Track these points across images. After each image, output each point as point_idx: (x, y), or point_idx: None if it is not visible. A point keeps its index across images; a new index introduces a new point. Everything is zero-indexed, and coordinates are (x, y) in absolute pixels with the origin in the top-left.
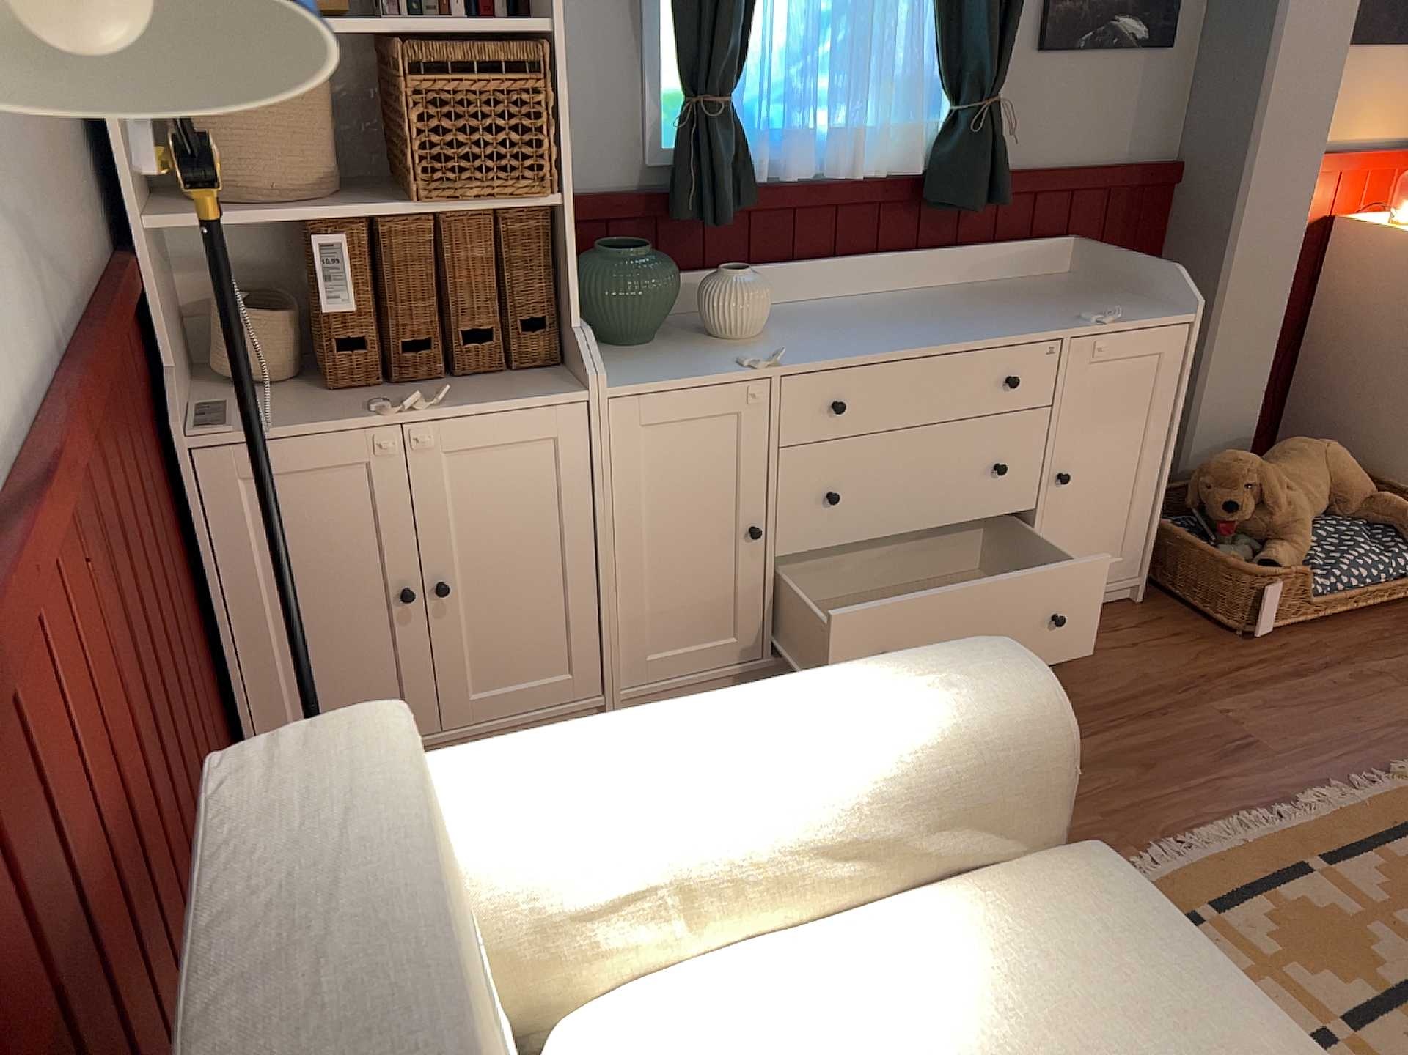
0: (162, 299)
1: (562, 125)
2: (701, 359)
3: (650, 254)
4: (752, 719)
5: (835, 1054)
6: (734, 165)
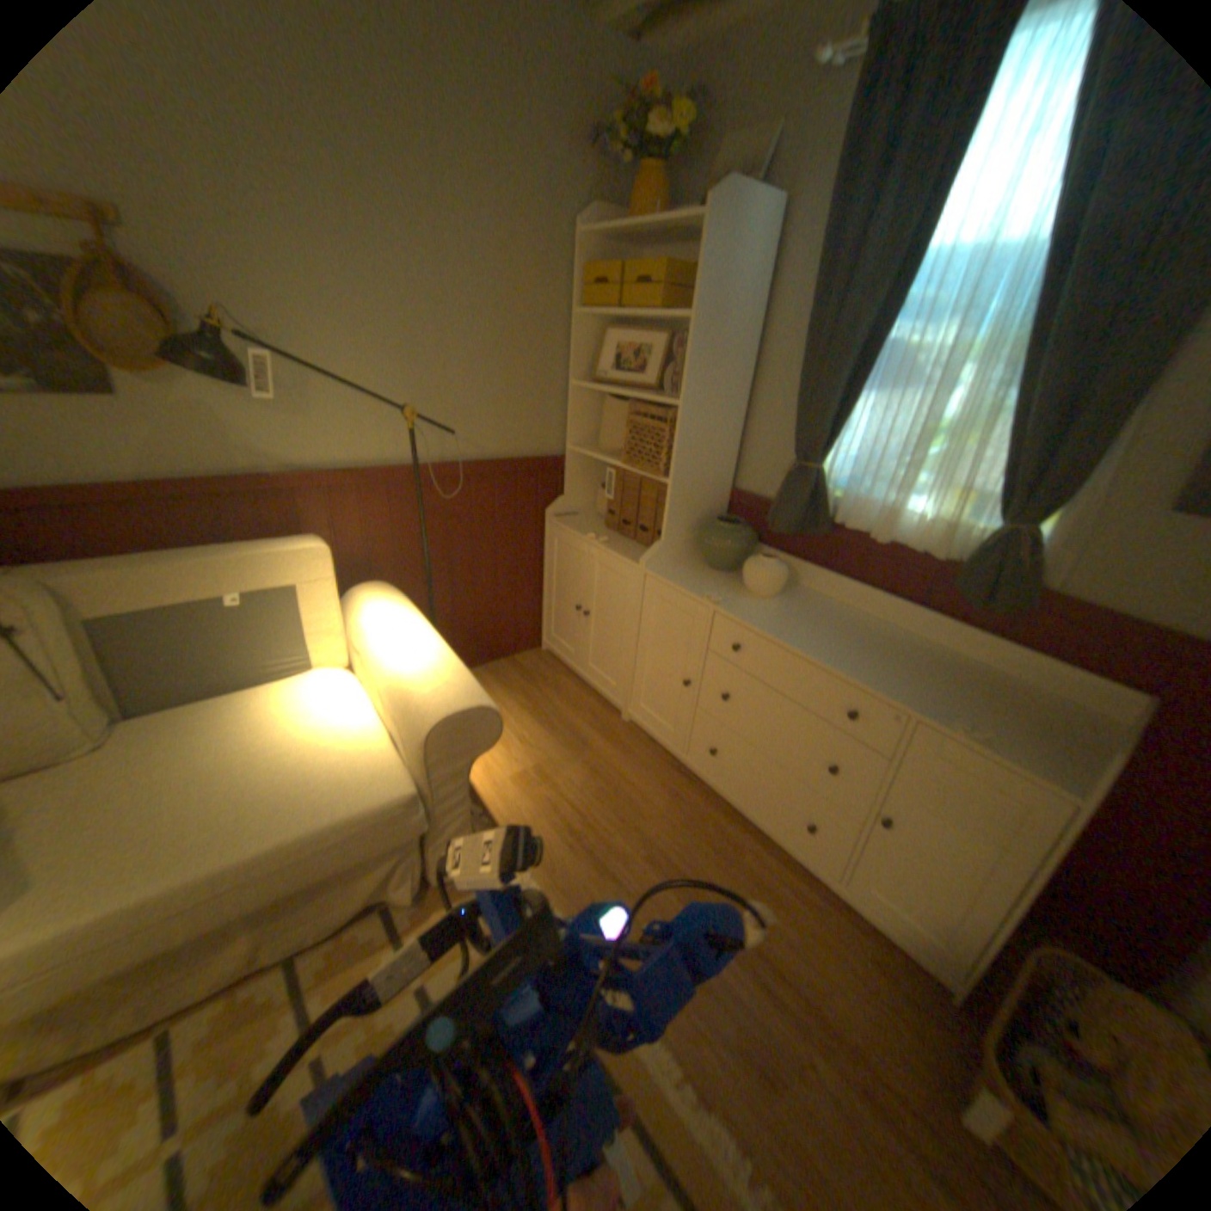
0: (575, 473)
1: (677, 449)
2: (707, 586)
3: (731, 529)
4: (415, 644)
5: (314, 718)
6: (806, 504)
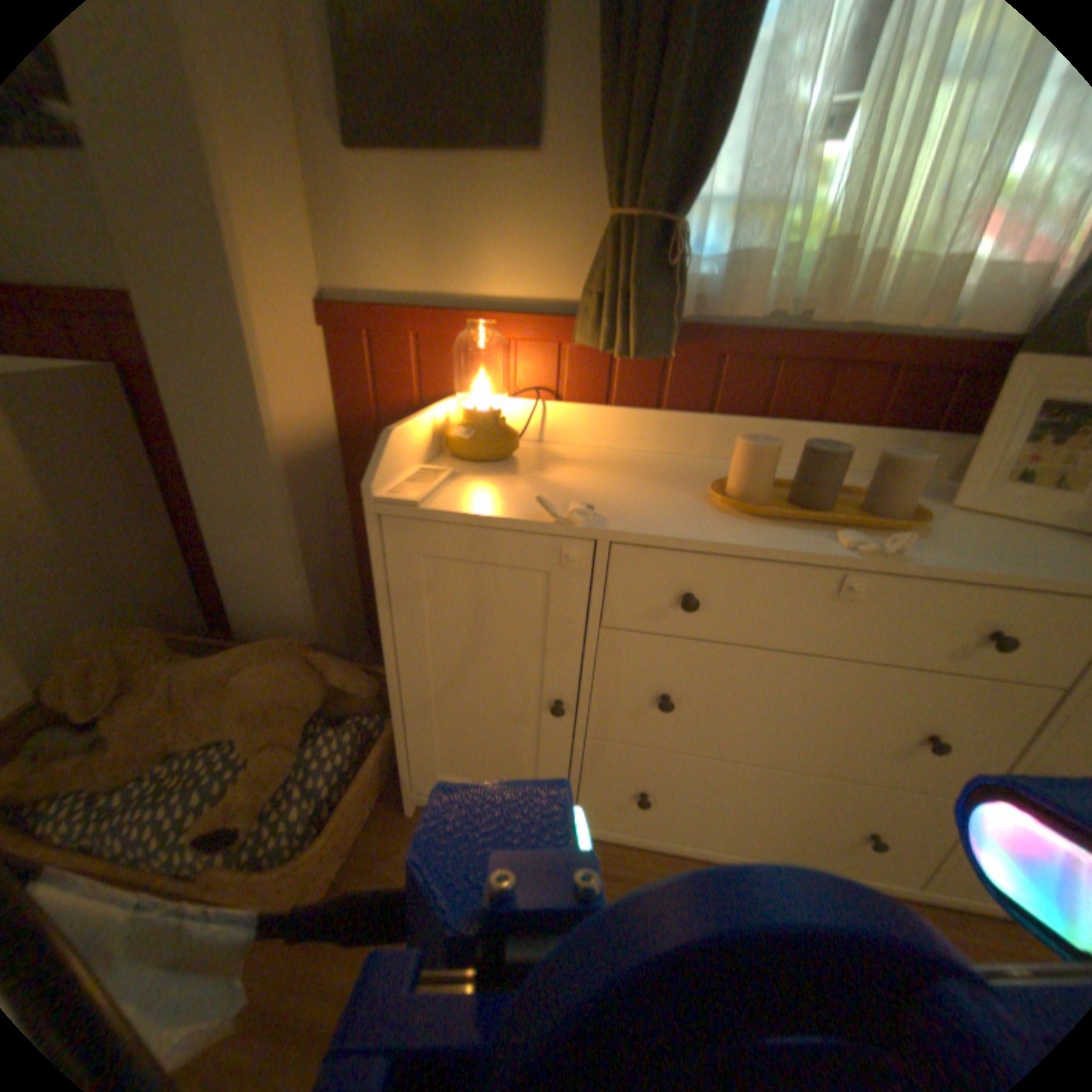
0: None
1: None
2: None
3: None
4: None
5: None
6: None
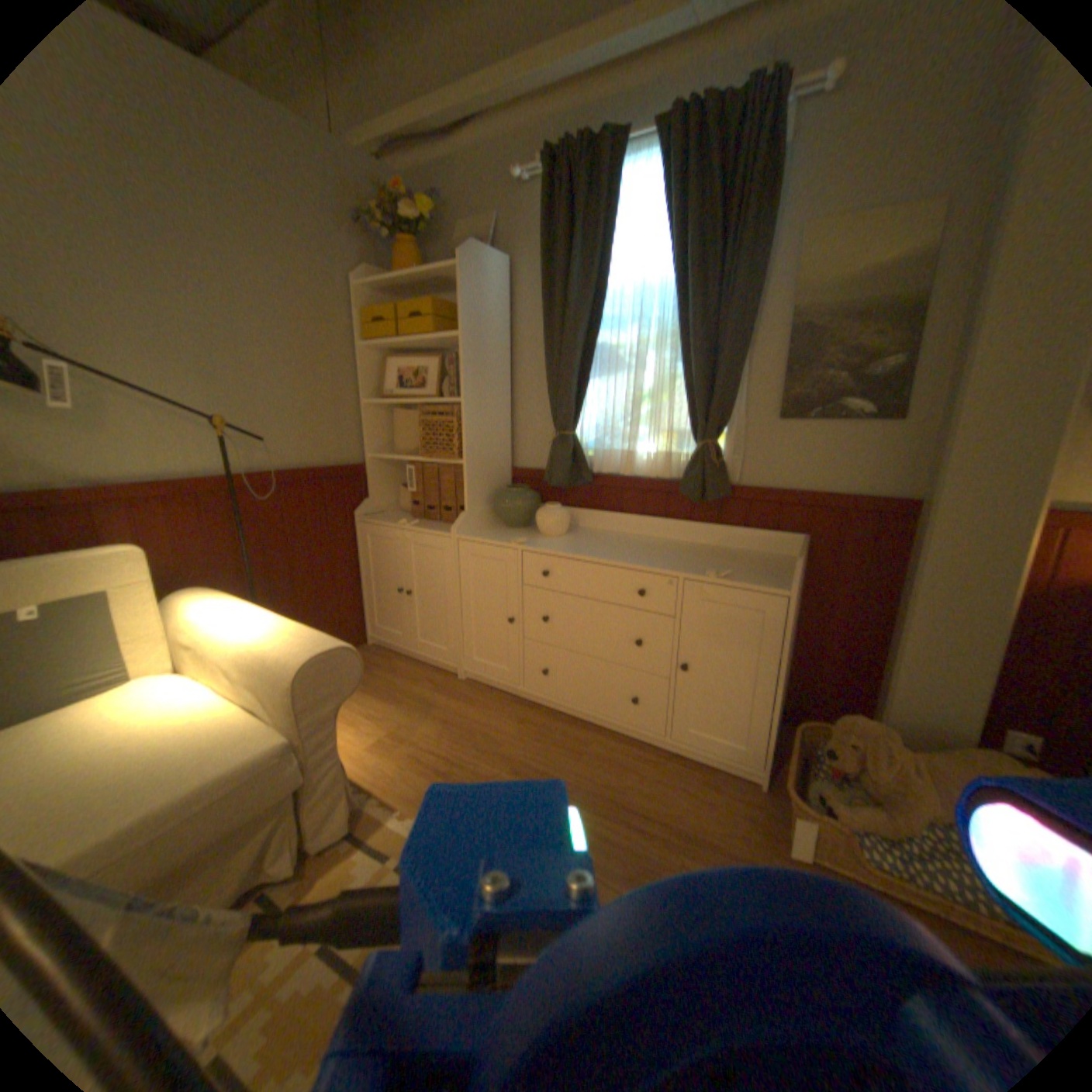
0: (376, 477)
1: (465, 434)
2: (510, 536)
3: (519, 492)
4: (256, 619)
5: (148, 714)
6: (570, 461)
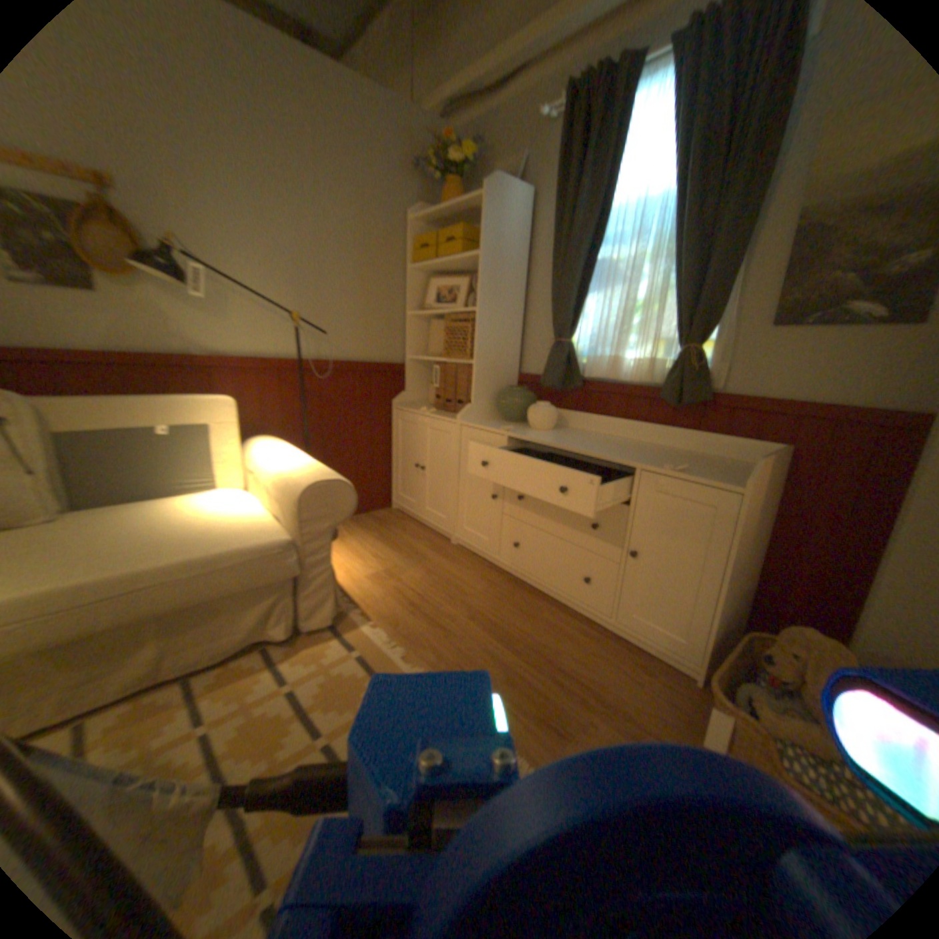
0: (413, 376)
1: (477, 338)
2: (503, 427)
3: (518, 391)
4: (295, 457)
5: (217, 508)
6: (564, 366)
